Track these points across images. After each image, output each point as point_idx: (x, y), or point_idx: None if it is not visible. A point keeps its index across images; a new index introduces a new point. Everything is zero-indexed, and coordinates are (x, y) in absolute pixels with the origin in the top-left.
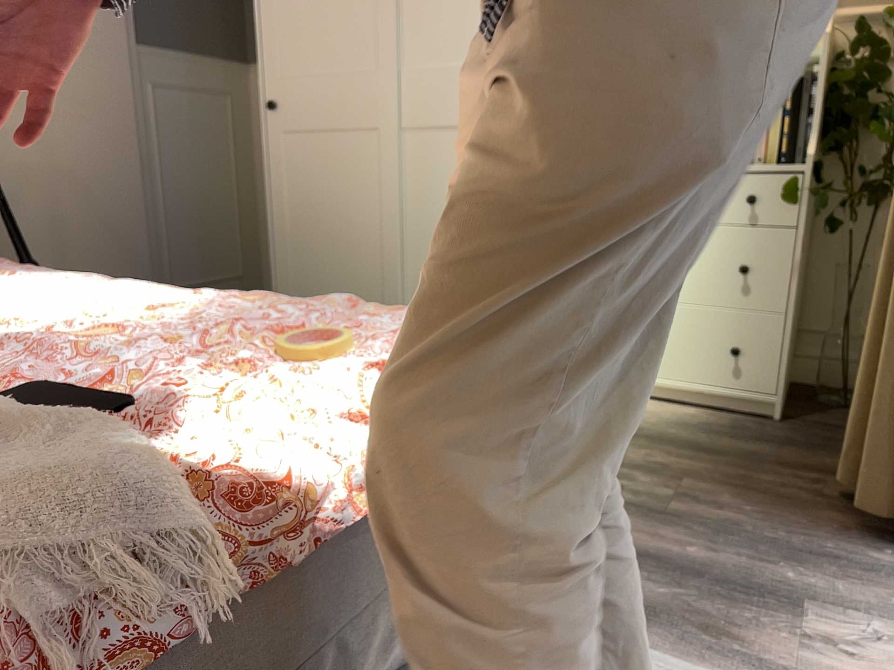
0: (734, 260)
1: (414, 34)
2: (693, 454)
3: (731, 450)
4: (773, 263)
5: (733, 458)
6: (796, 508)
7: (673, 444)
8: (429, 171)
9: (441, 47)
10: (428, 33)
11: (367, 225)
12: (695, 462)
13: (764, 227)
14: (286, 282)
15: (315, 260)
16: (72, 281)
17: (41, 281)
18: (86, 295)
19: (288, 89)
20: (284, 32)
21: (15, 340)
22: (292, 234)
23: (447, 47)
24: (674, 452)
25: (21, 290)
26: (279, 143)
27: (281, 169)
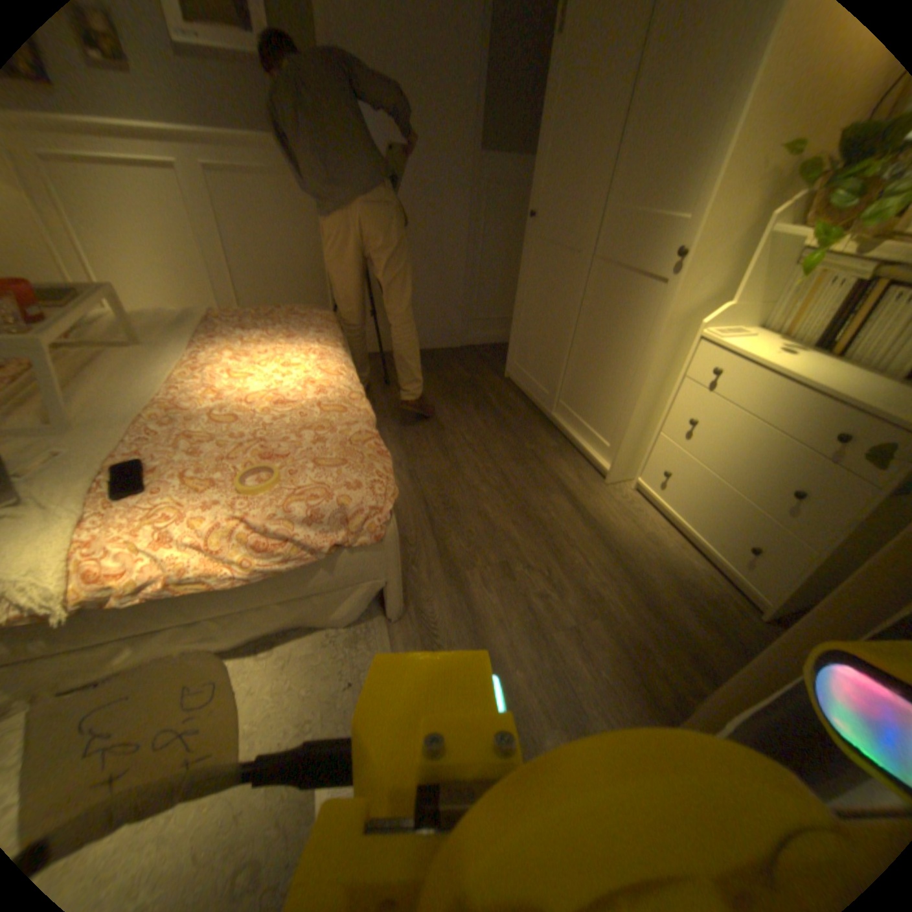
0: (799, 480)
1: (626, 171)
2: (643, 601)
3: (678, 617)
4: (835, 504)
5: (669, 625)
6: (650, 697)
7: (640, 584)
8: (601, 296)
9: (639, 189)
10: (635, 172)
11: (558, 322)
12: (634, 608)
13: (846, 468)
14: (515, 340)
15: (530, 333)
16: (318, 348)
17: (304, 345)
18: (293, 369)
19: (543, 202)
20: (551, 153)
21: (210, 406)
22: (524, 310)
23: (644, 189)
24: (631, 590)
25: (283, 354)
26: (531, 243)
27: (528, 263)
